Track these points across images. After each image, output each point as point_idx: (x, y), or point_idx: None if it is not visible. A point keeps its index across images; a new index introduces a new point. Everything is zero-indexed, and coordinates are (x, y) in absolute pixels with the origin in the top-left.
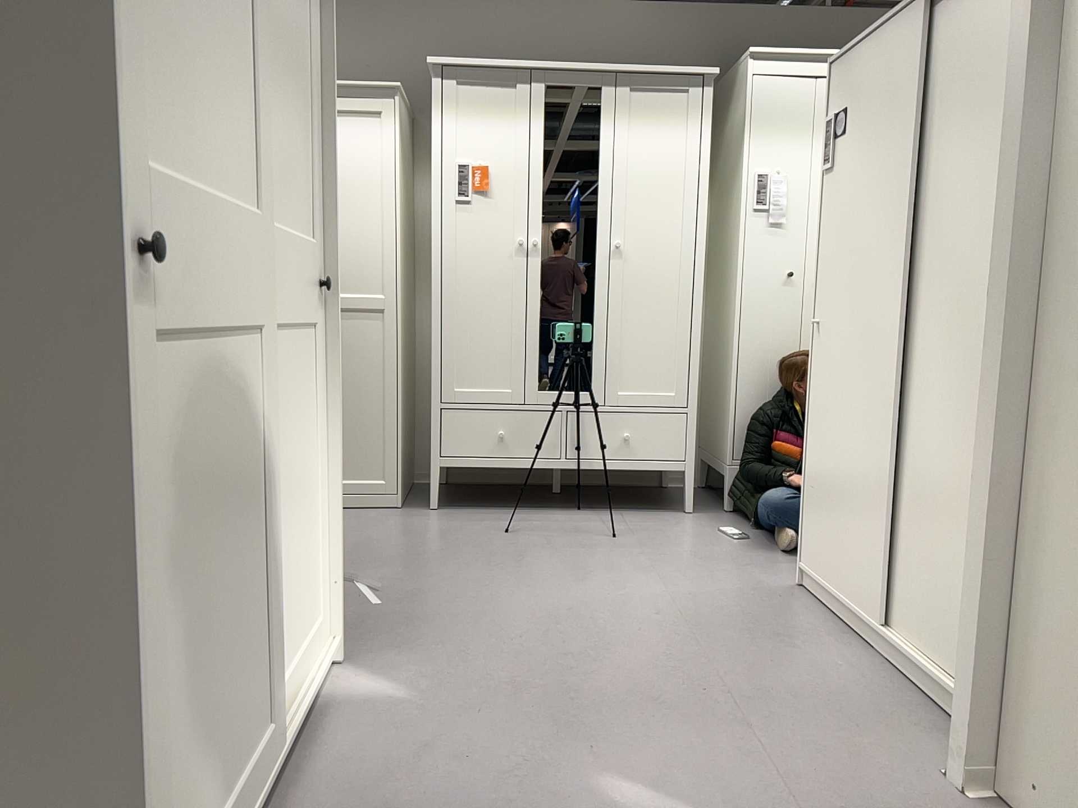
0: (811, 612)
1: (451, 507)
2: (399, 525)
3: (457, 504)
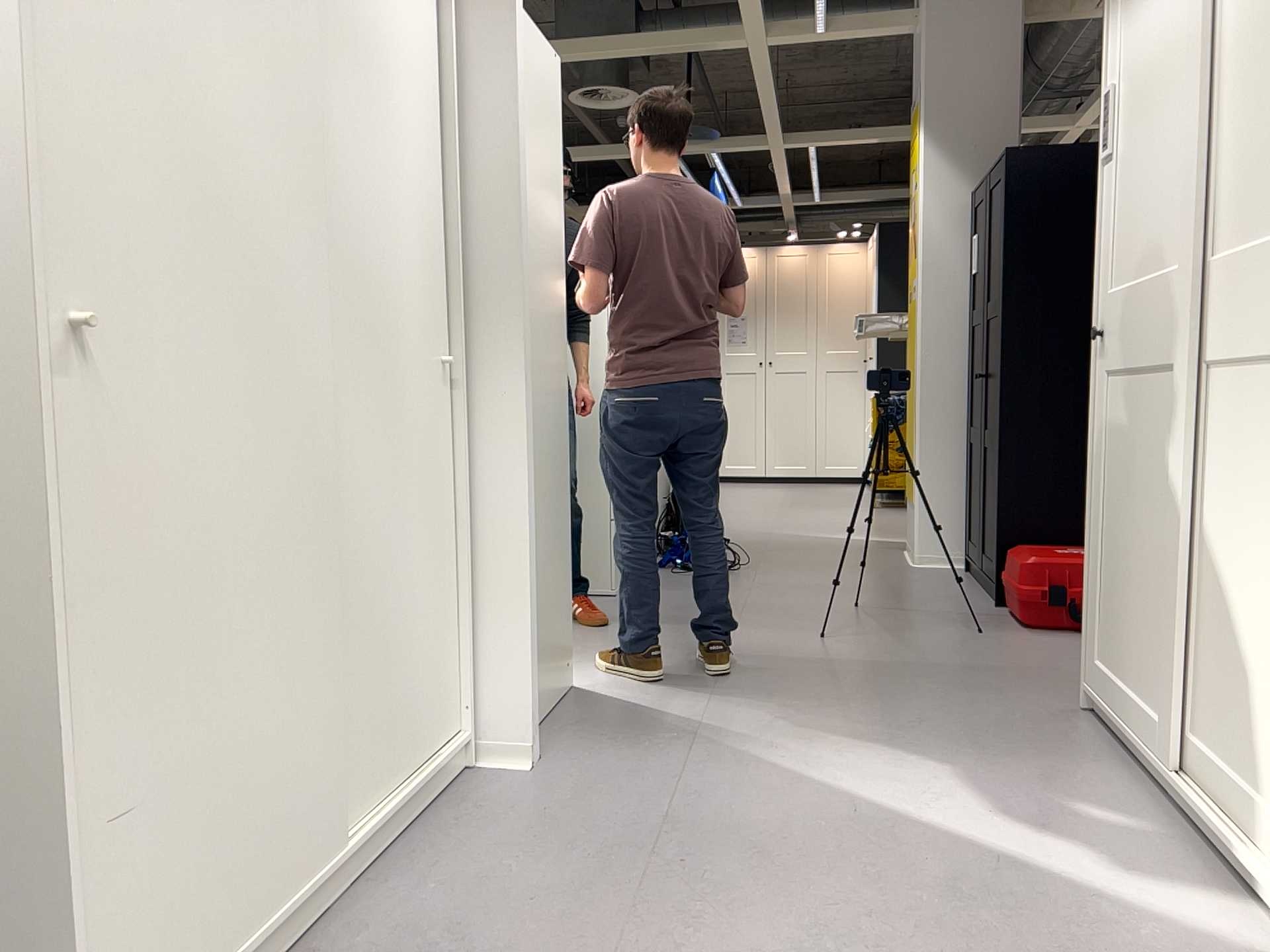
0: None
1: None
2: None
3: None
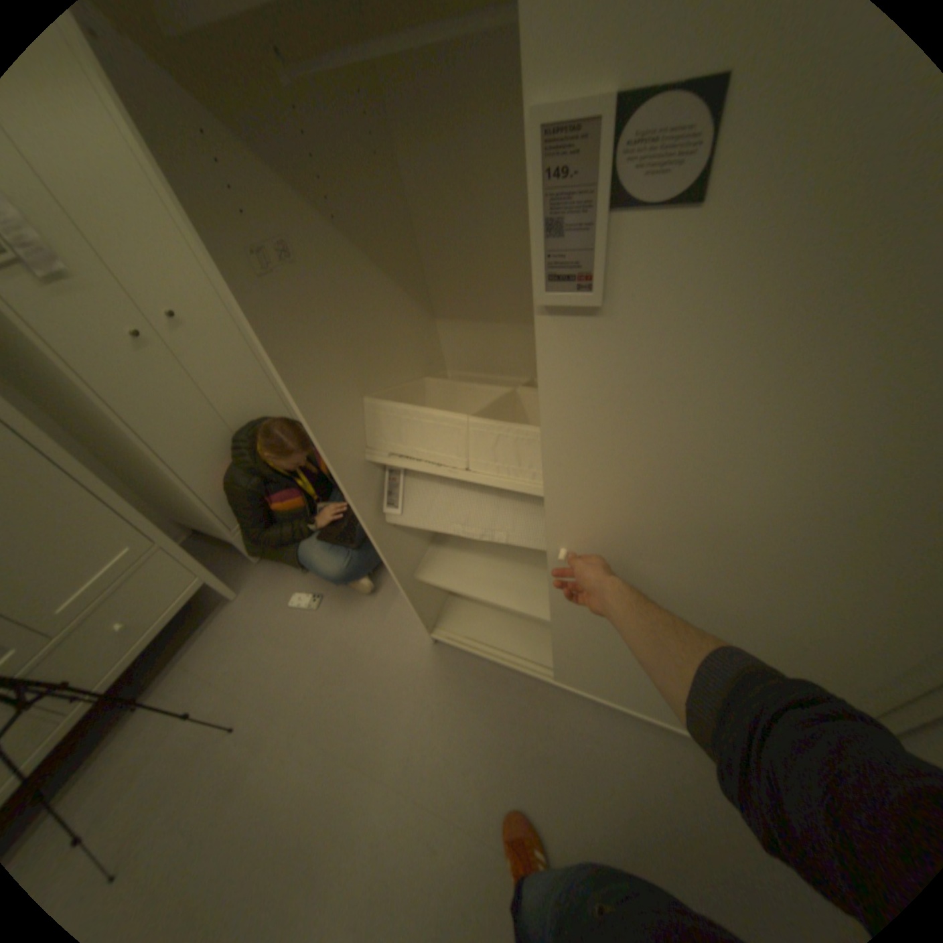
0: (474, 676)
1: None
2: None
3: None
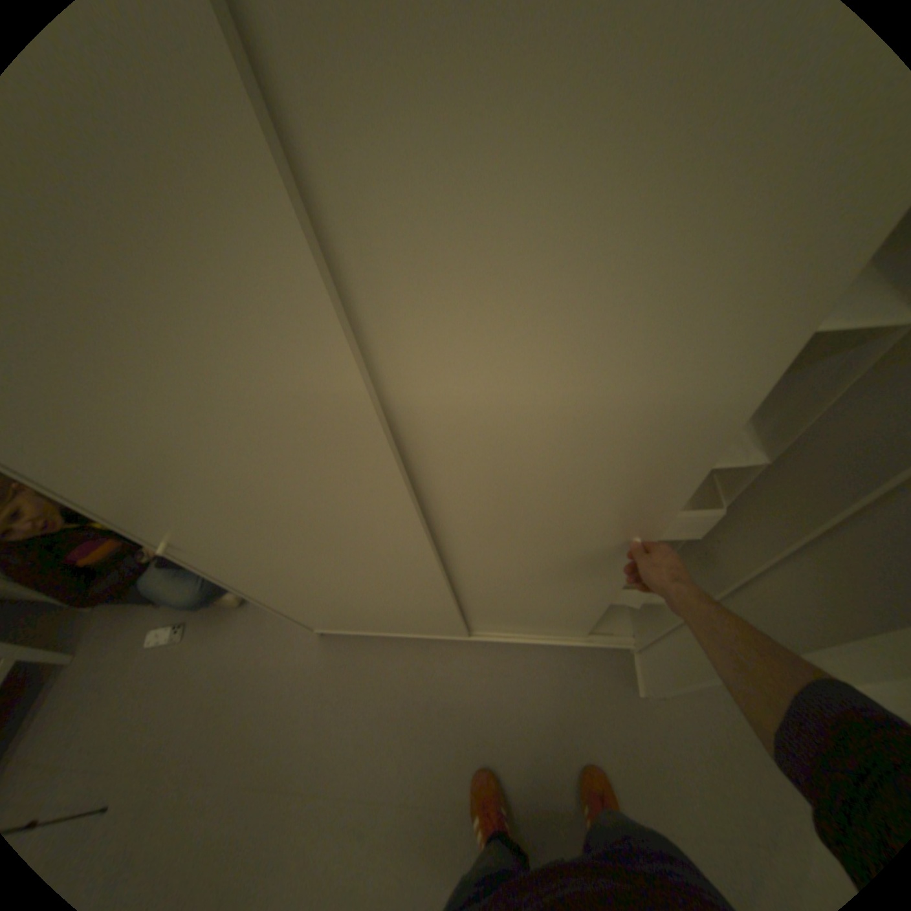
0: (368, 654)
1: None
2: None
3: None
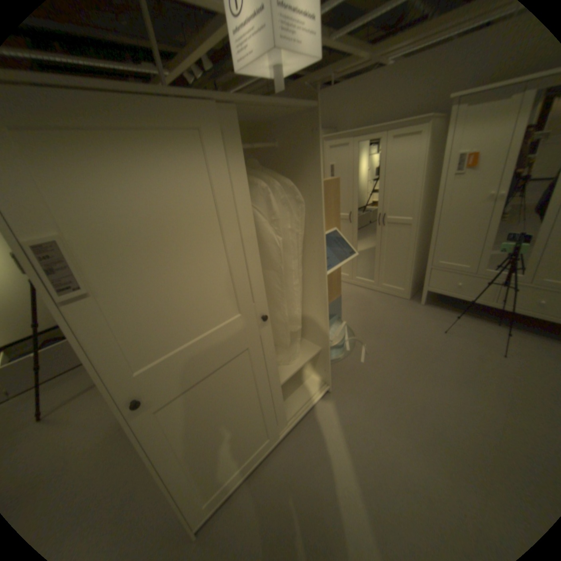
0: None
1: (432, 304)
2: (401, 311)
3: (436, 303)
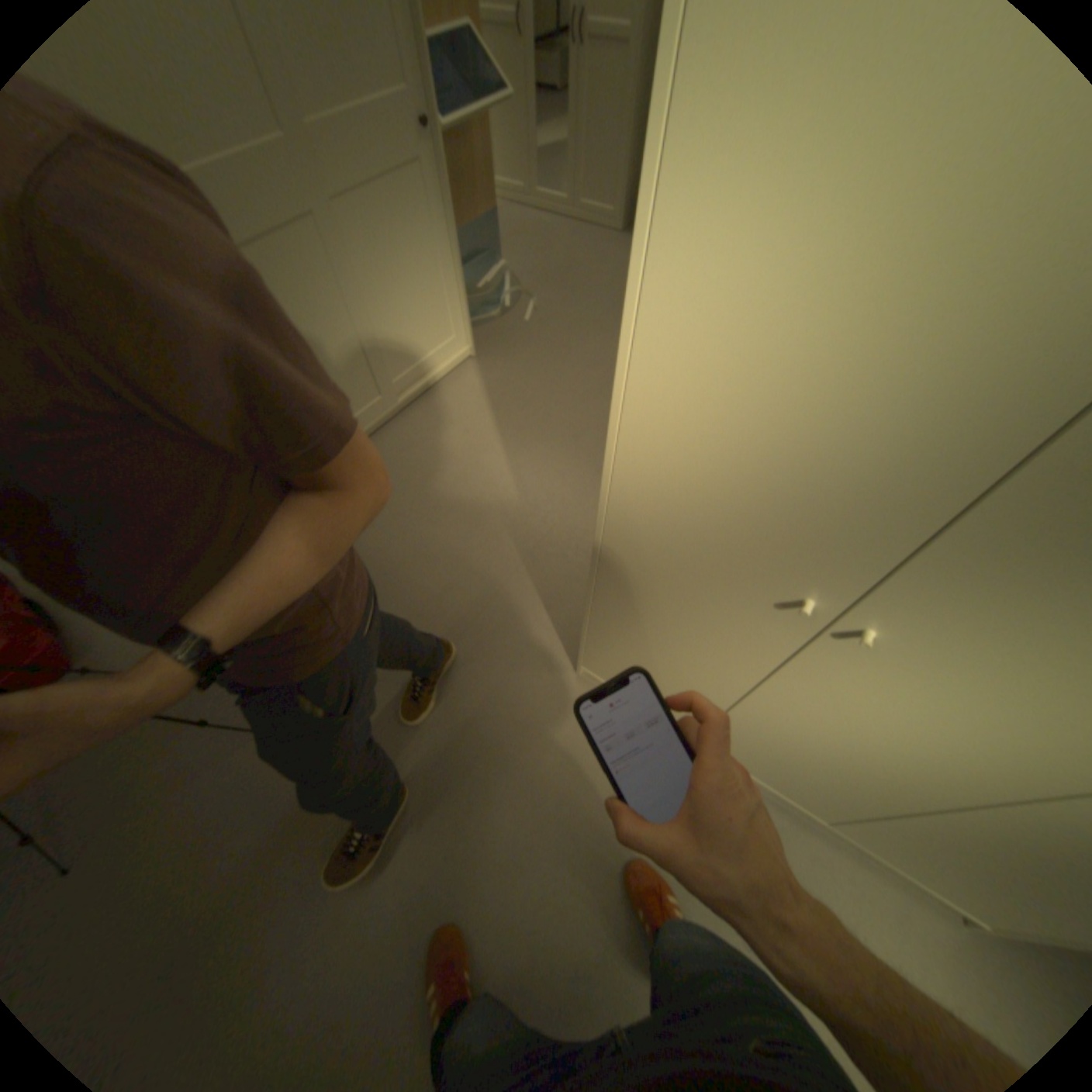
0: None
1: None
2: (603, 249)
3: None
